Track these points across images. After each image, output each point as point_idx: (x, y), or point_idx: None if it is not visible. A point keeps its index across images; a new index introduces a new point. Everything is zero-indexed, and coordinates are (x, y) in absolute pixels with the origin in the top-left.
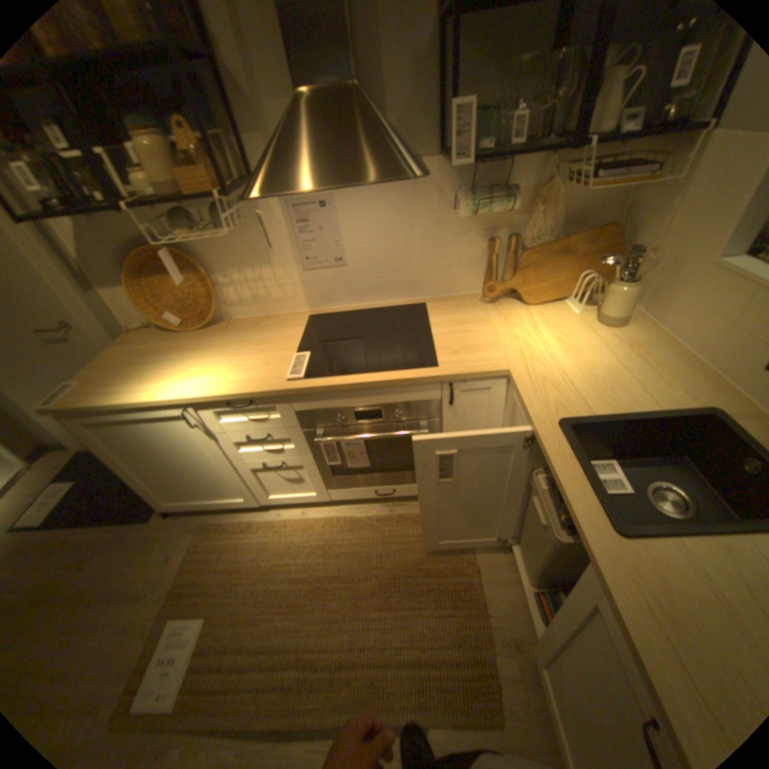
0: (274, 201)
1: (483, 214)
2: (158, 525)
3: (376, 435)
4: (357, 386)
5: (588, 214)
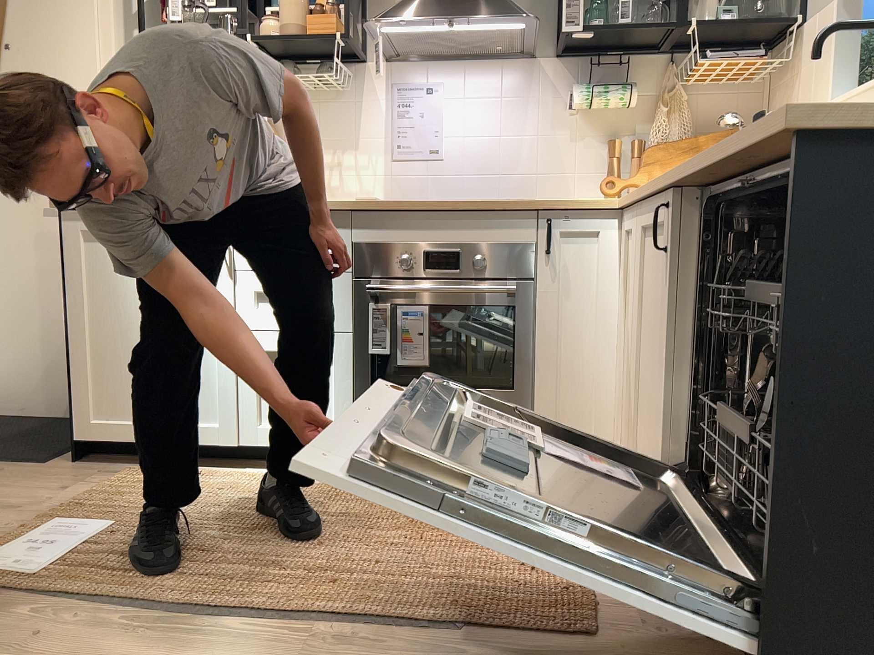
0: (378, 84)
1: (601, 119)
2: (62, 467)
3: (450, 288)
4: (438, 209)
5: (718, 131)
